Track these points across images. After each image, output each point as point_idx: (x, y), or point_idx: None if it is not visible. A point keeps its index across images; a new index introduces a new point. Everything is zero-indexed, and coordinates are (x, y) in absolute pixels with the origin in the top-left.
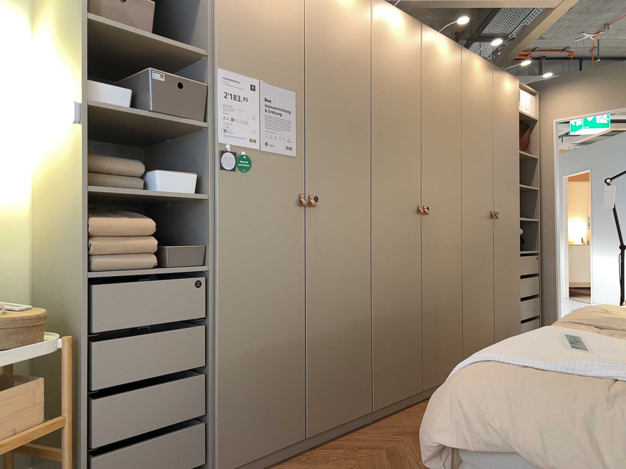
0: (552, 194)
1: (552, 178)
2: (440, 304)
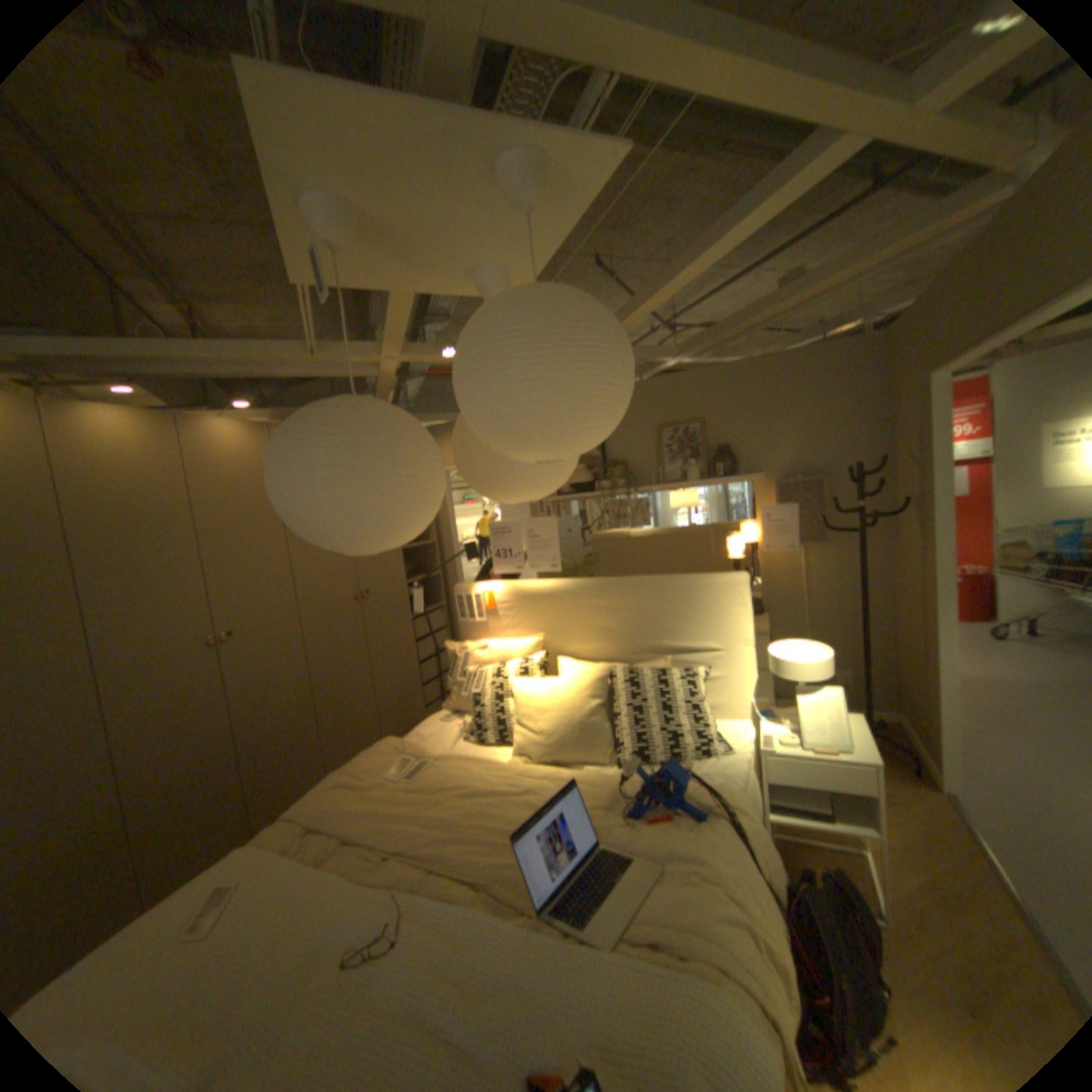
0: (458, 543)
1: (456, 527)
2: (281, 728)
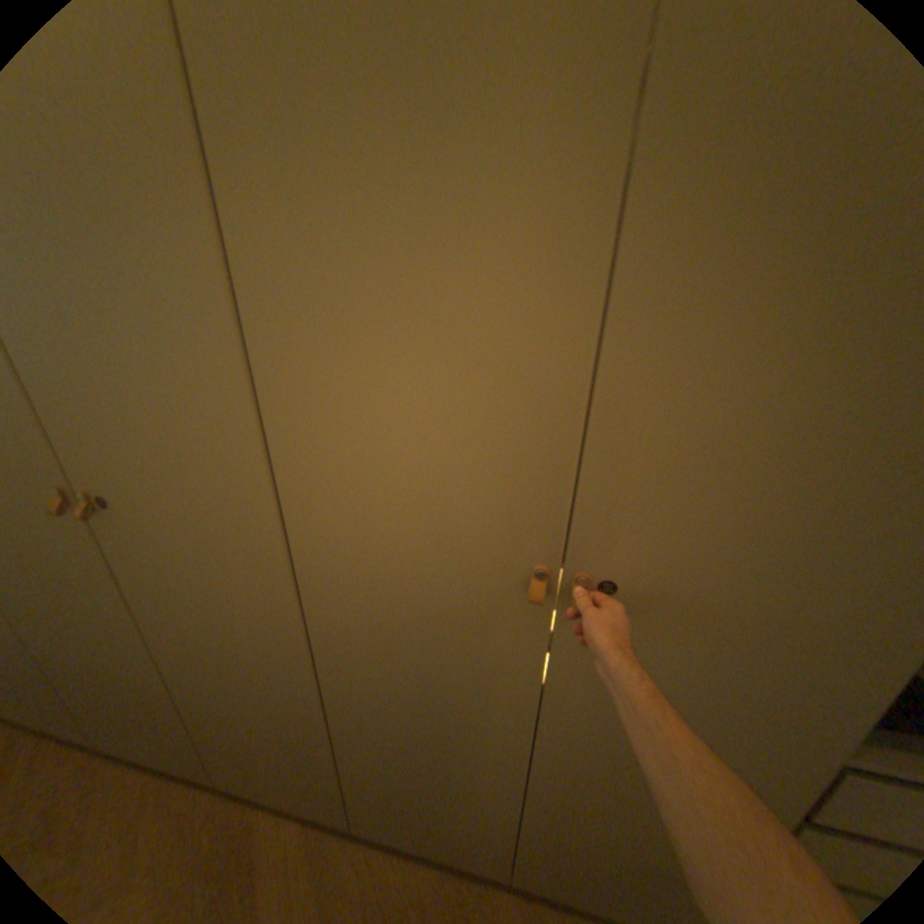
0: None
1: None
2: (249, 717)
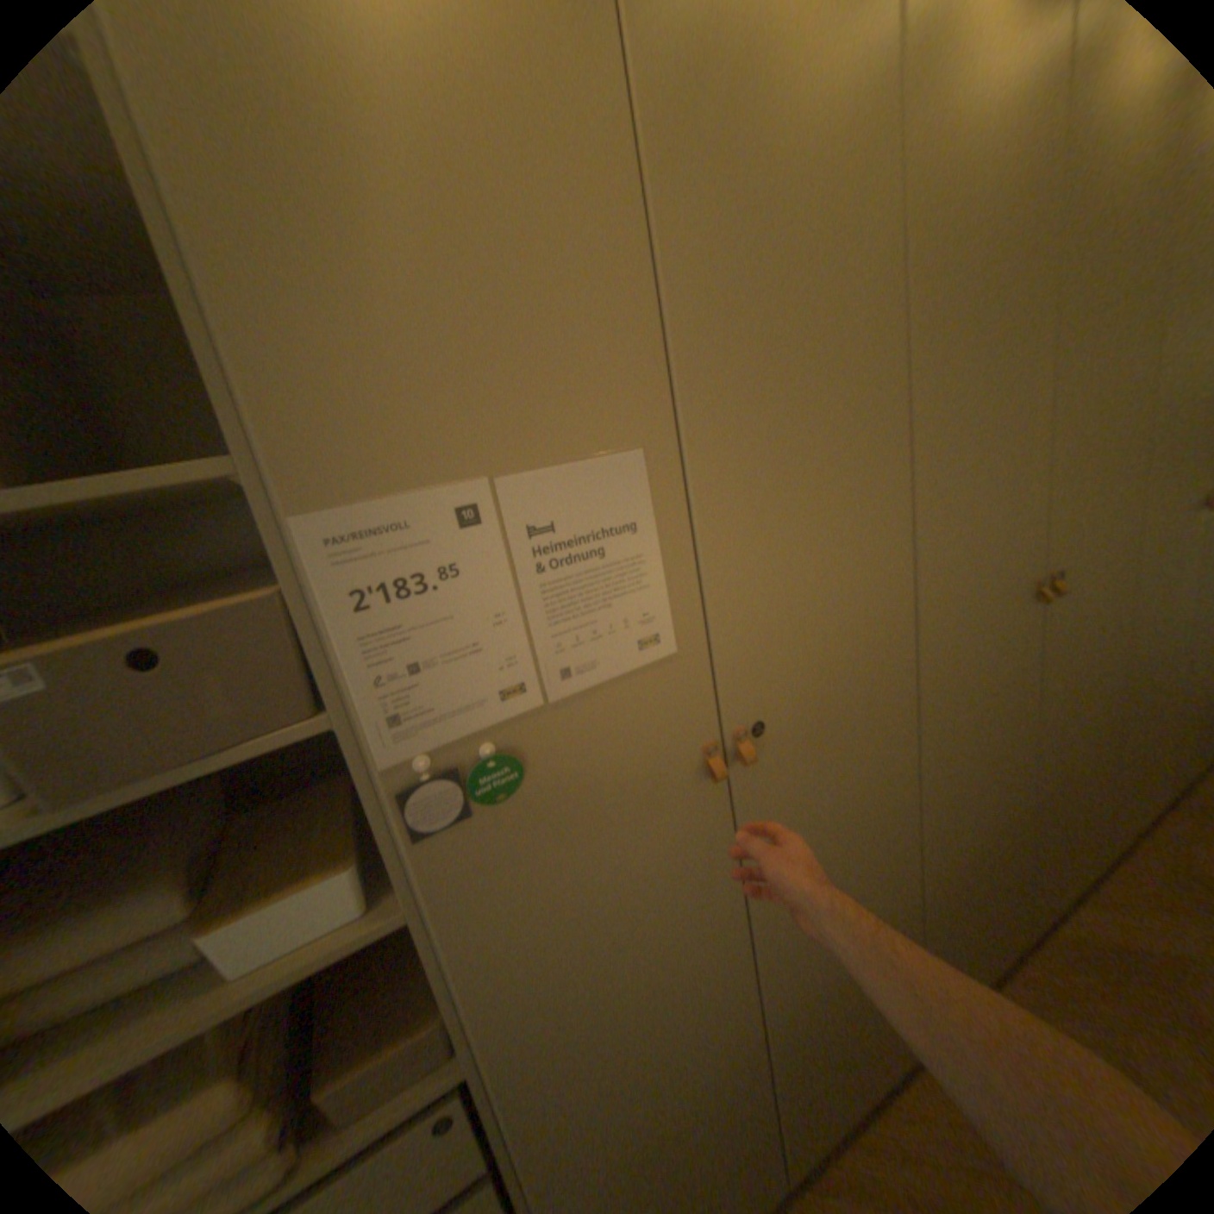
0: None
1: None
2: (1085, 762)
